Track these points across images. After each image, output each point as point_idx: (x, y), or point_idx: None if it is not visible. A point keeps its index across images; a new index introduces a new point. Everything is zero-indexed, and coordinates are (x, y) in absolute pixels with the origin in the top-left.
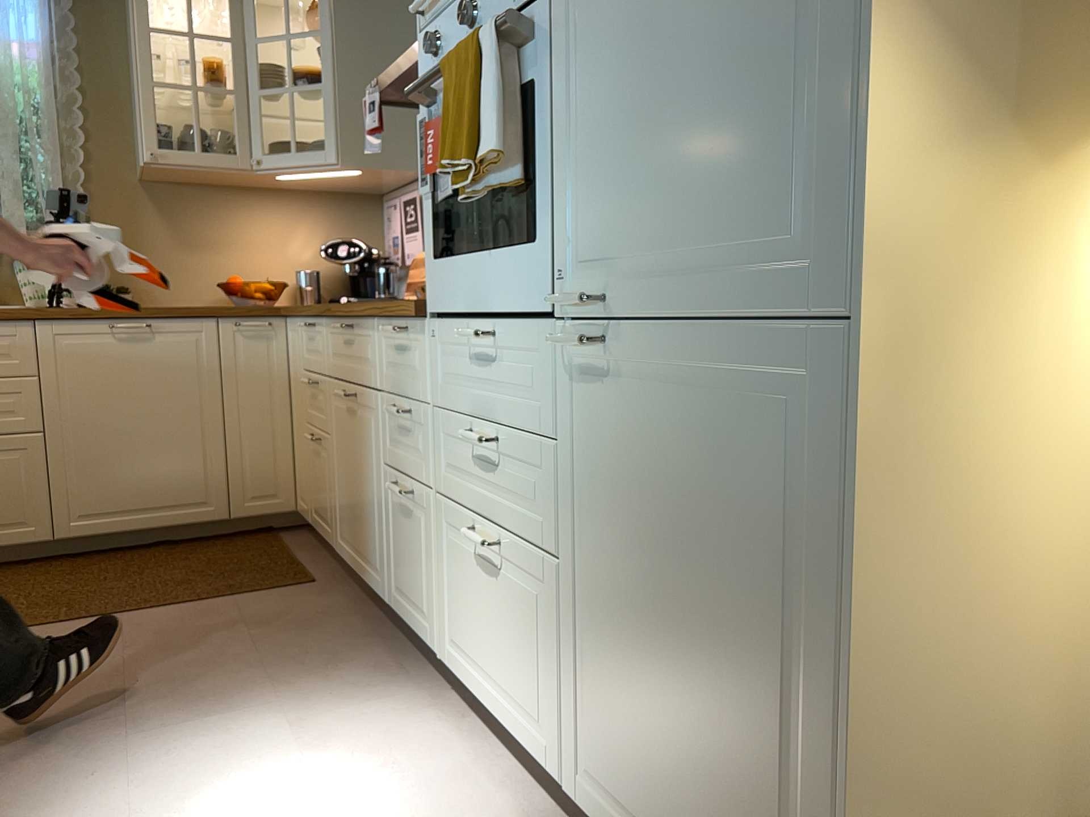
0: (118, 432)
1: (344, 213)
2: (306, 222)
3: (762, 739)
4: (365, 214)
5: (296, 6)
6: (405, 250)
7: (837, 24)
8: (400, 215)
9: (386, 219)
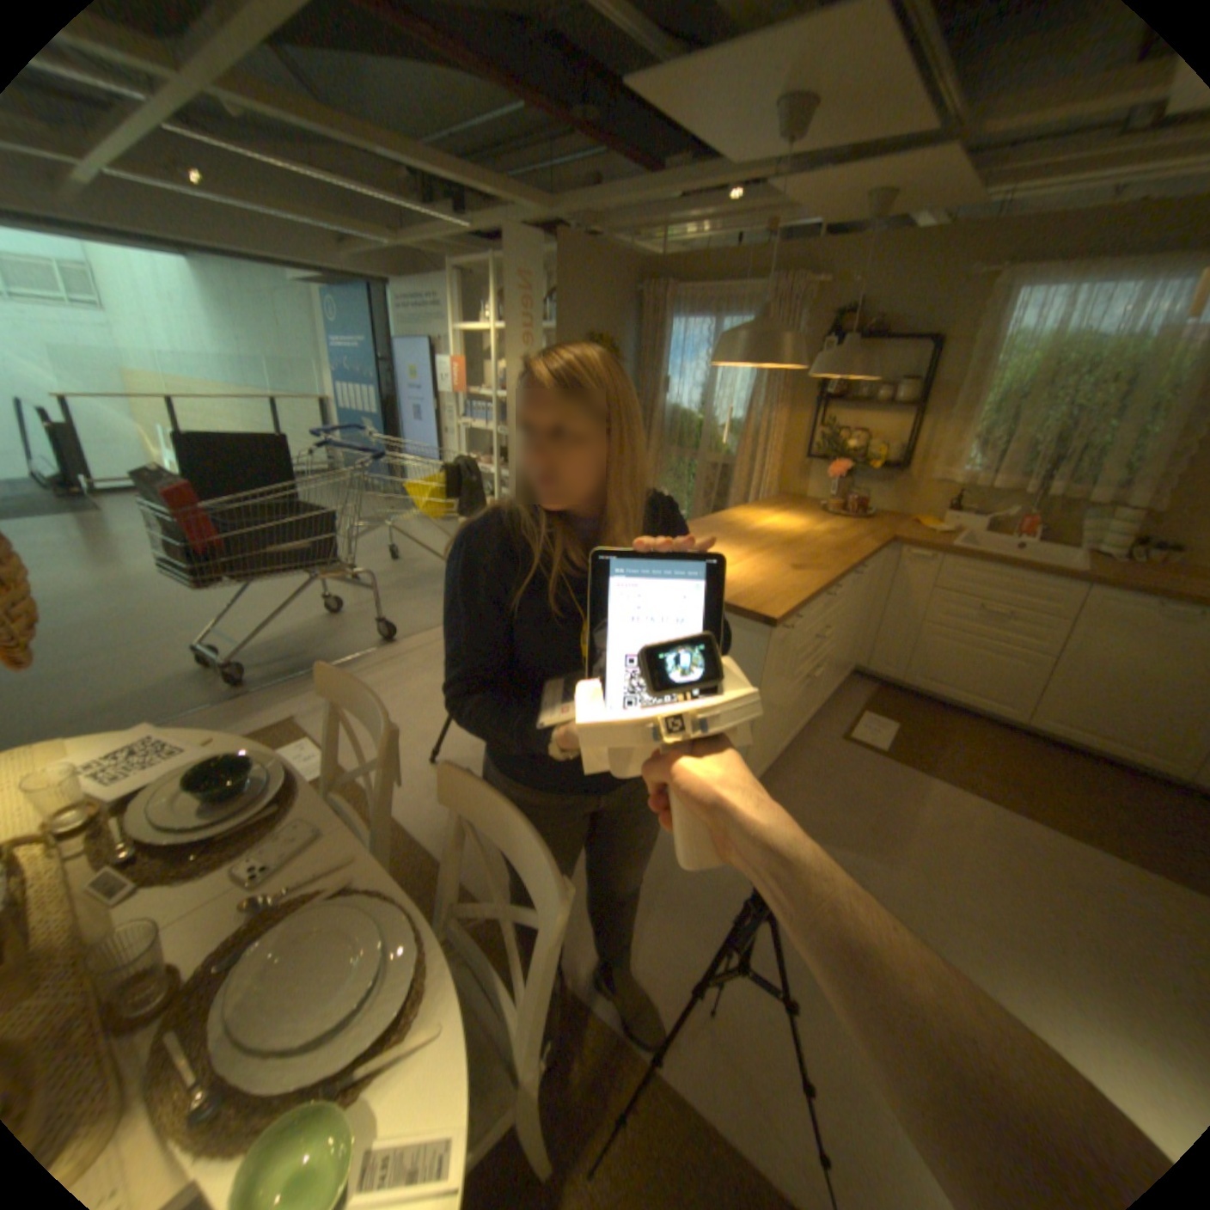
0: (1120, 681)
1: None
2: None
3: None
4: None
5: None
6: None
7: None
8: None
9: None
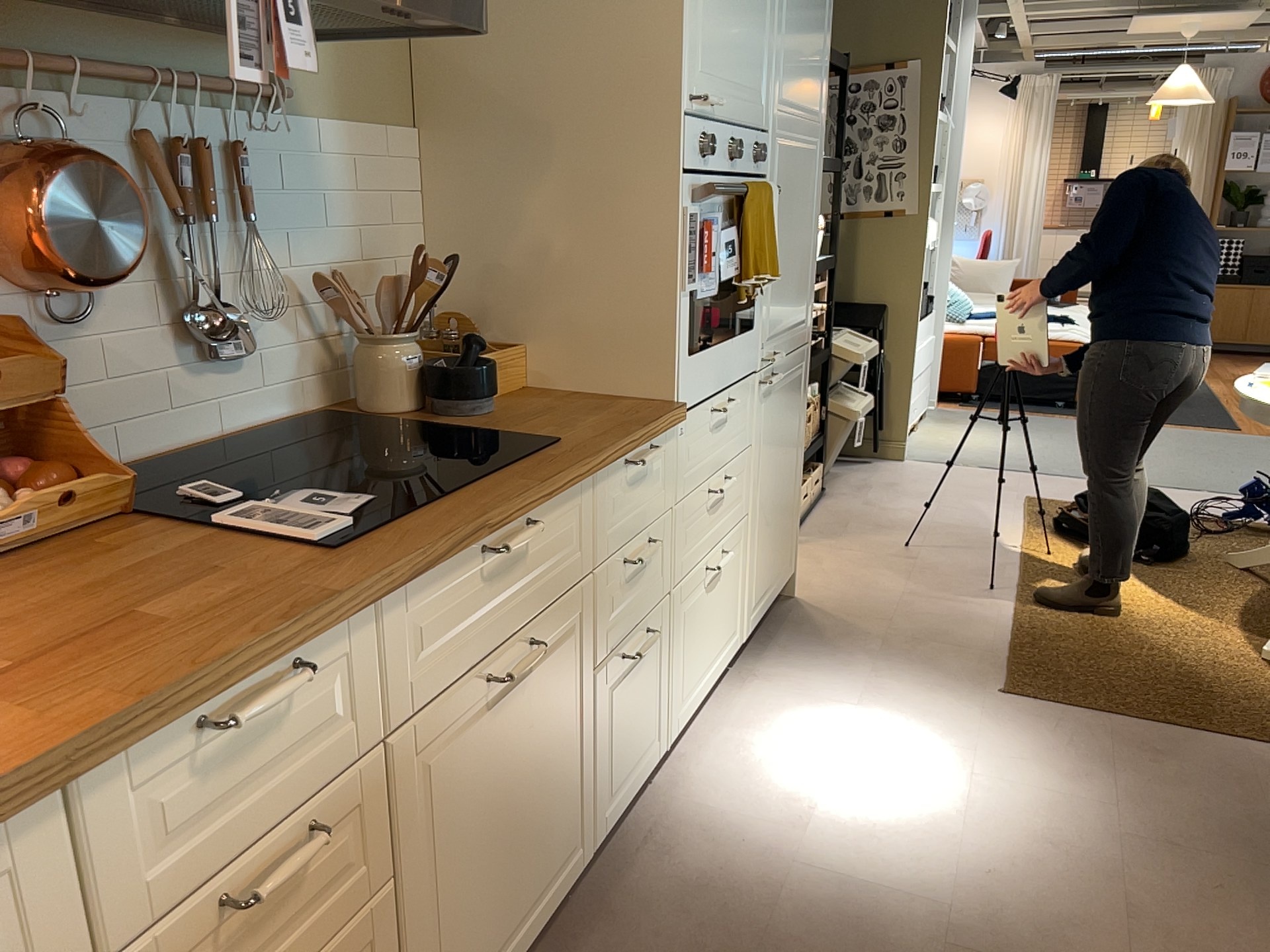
0: None
1: None
2: None
3: (791, 491)
4: None
5: None
6: None
7: (812, 253)
8: None
9: None
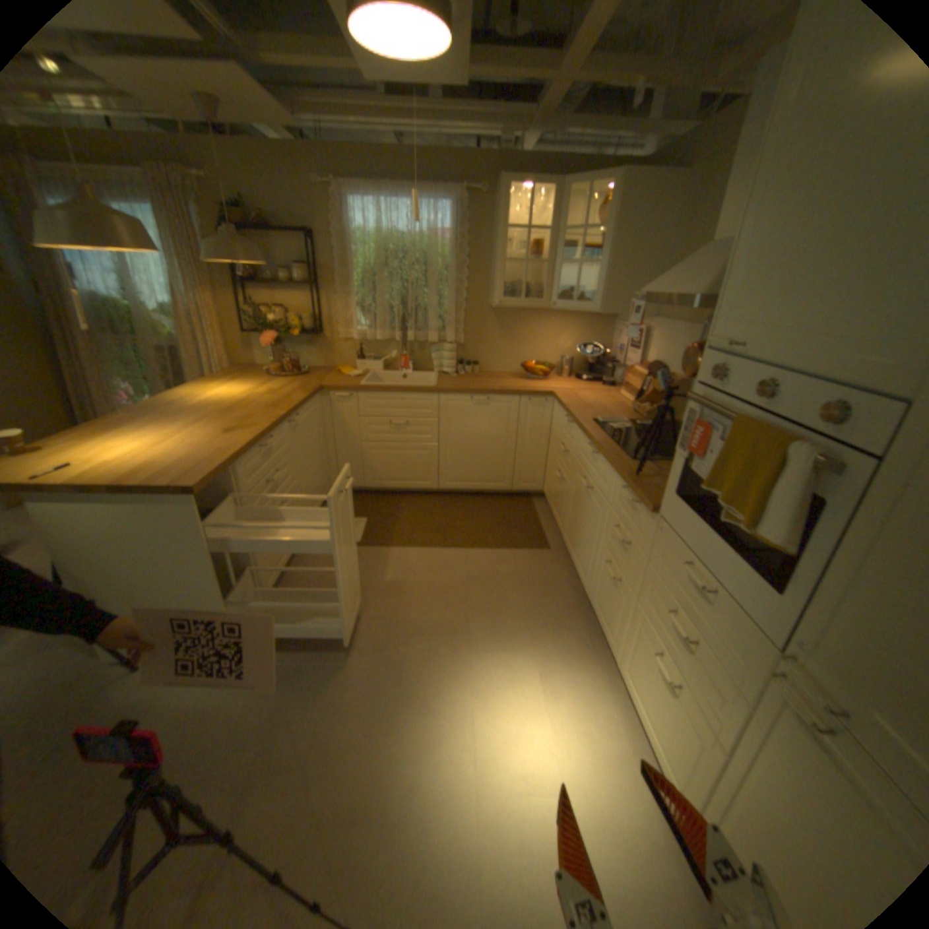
0: (467, 447)
1: (592, 322)
2: (570, 328)
3: None
4: (604, 323)
5: (591, 199)
6: (626, 357)
7: None
8: (628, 336)
9: (618, 333)
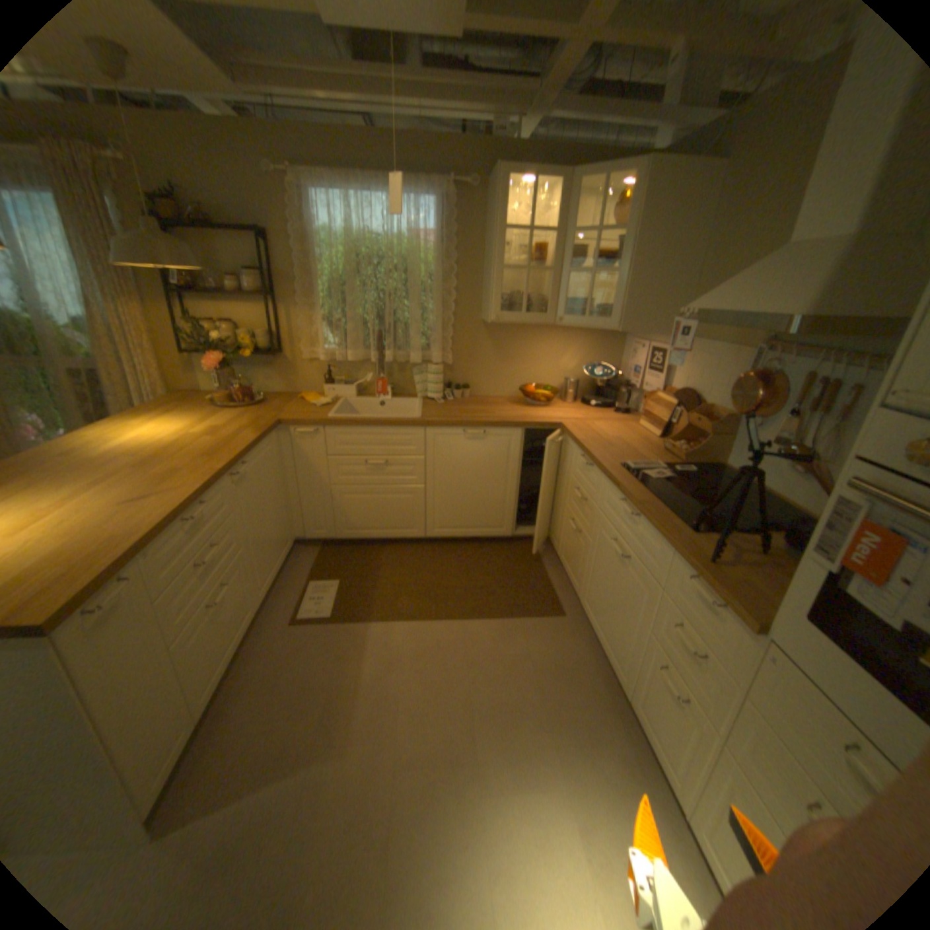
0: (461, 488)
1: (600, 339)
2: (575, 346)
3: None
4: (614, 340)
5: (606, 196)
6: (645, 381)
7: None
8: (647, 356)
9: (633, 352)
